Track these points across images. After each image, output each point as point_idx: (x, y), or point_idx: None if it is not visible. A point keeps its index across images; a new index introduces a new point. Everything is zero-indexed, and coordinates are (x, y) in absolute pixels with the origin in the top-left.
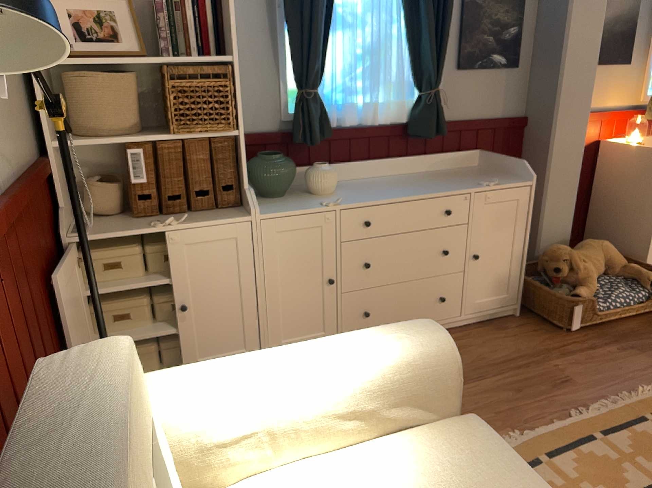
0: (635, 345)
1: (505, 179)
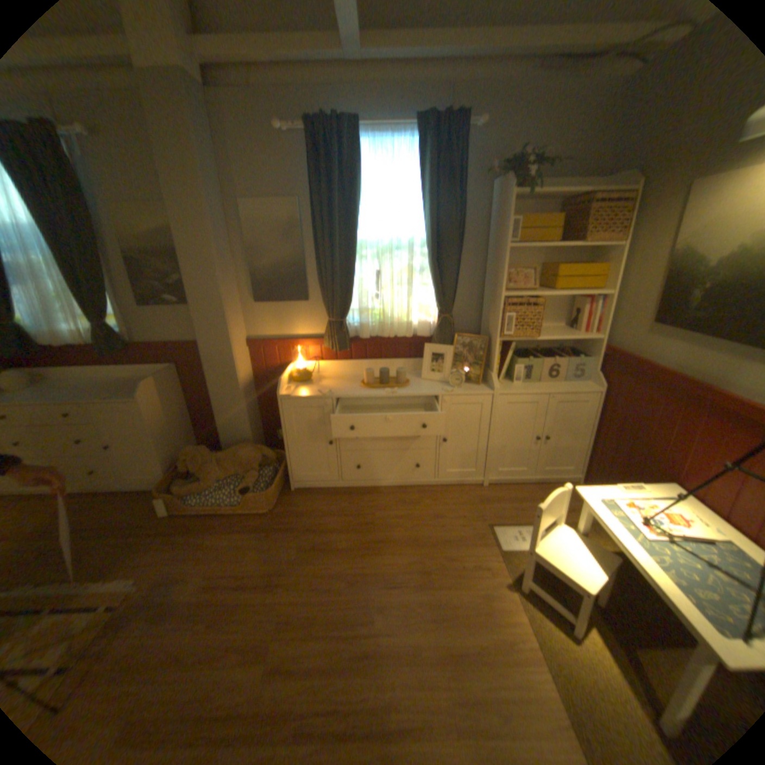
0: (178, 543)
1: (131, 395)
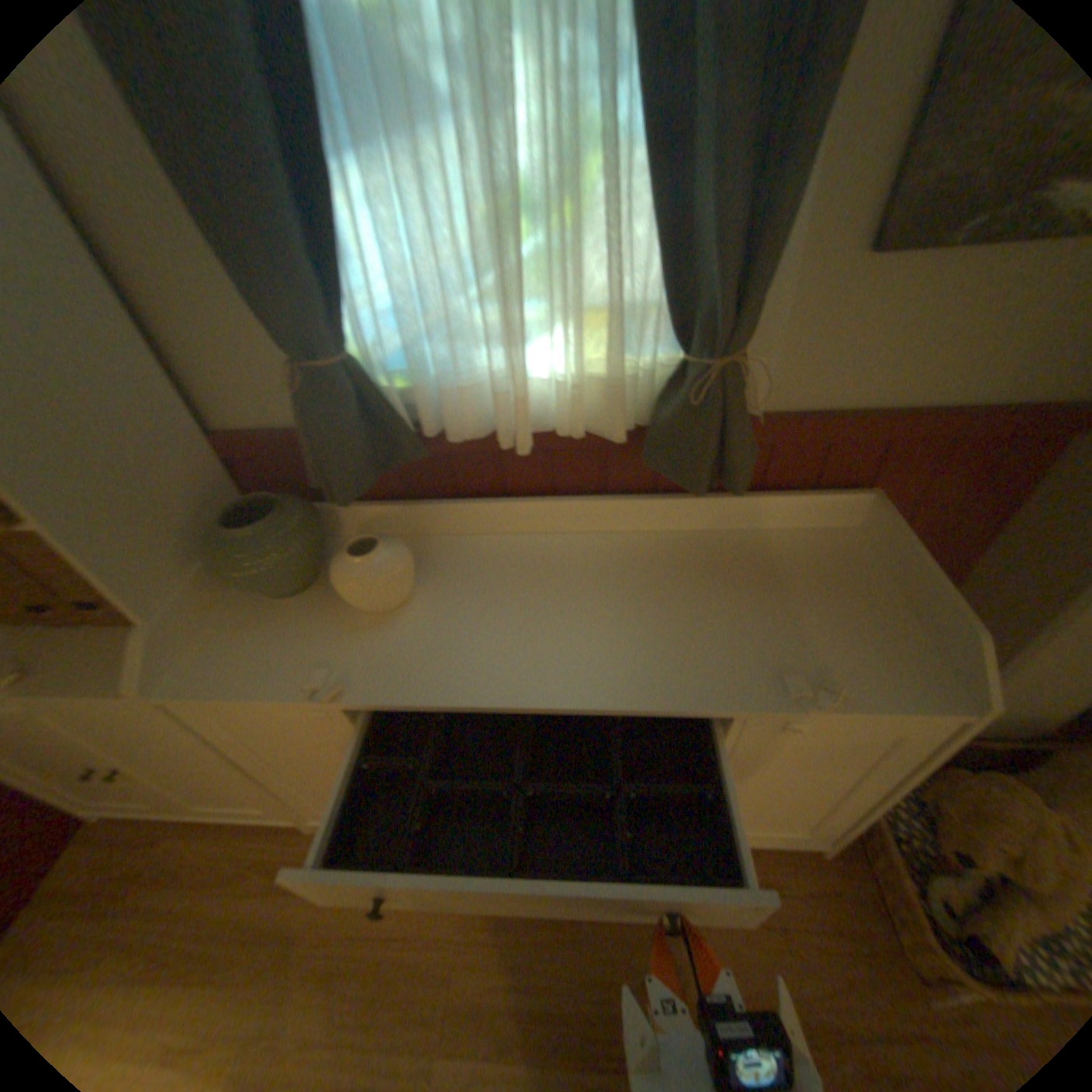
0: None
1: (891, 656)
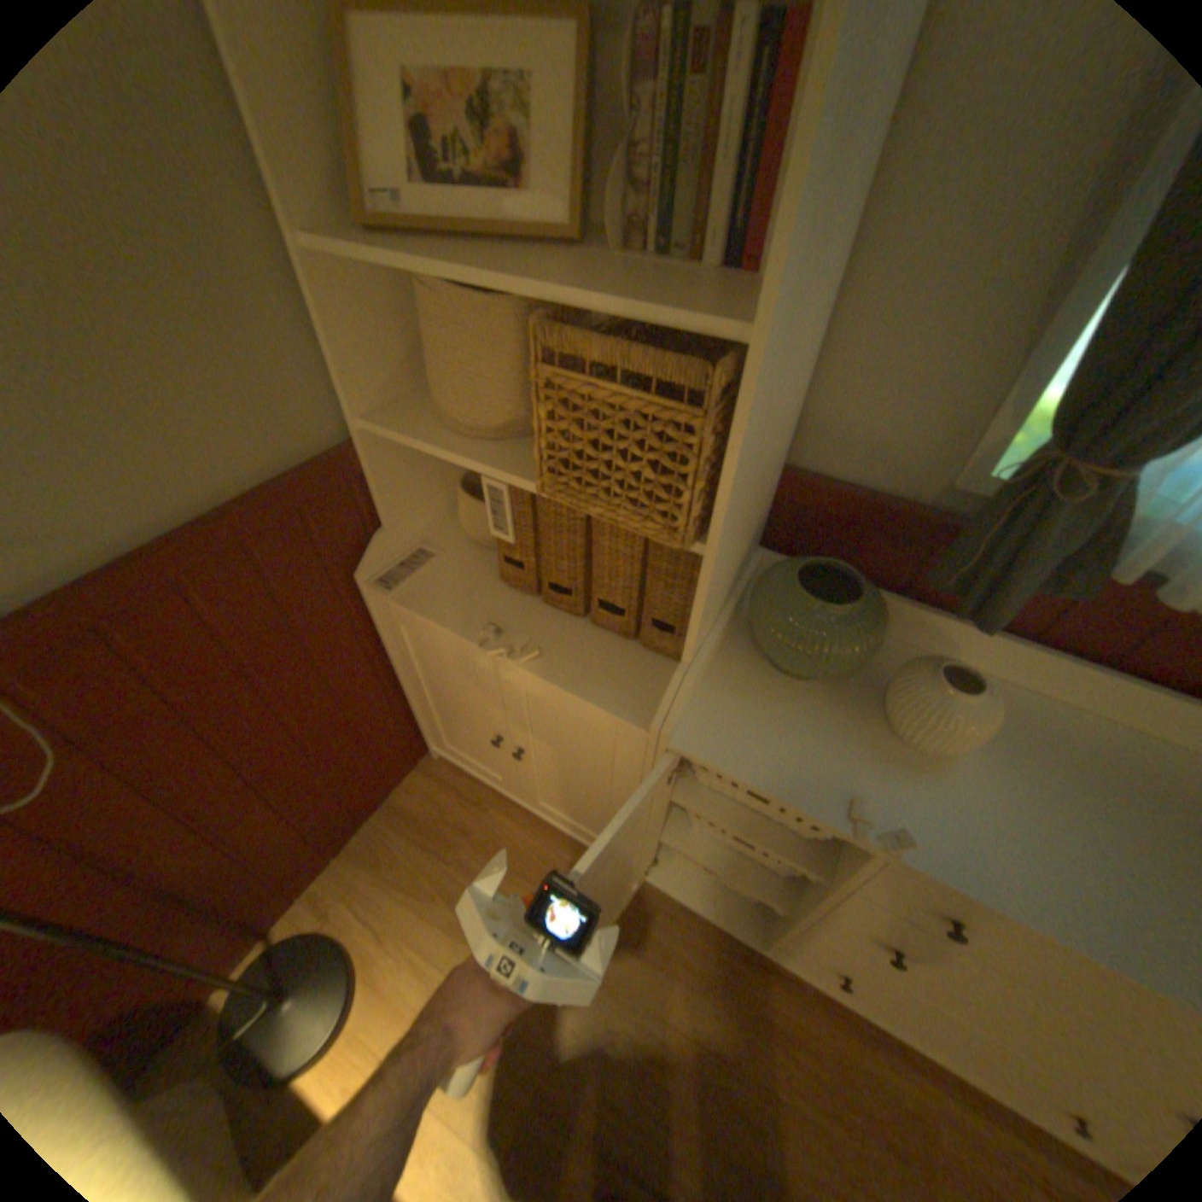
0: None
1: None
